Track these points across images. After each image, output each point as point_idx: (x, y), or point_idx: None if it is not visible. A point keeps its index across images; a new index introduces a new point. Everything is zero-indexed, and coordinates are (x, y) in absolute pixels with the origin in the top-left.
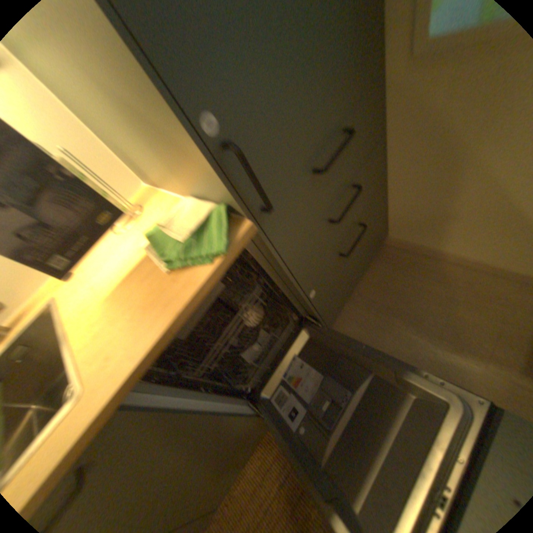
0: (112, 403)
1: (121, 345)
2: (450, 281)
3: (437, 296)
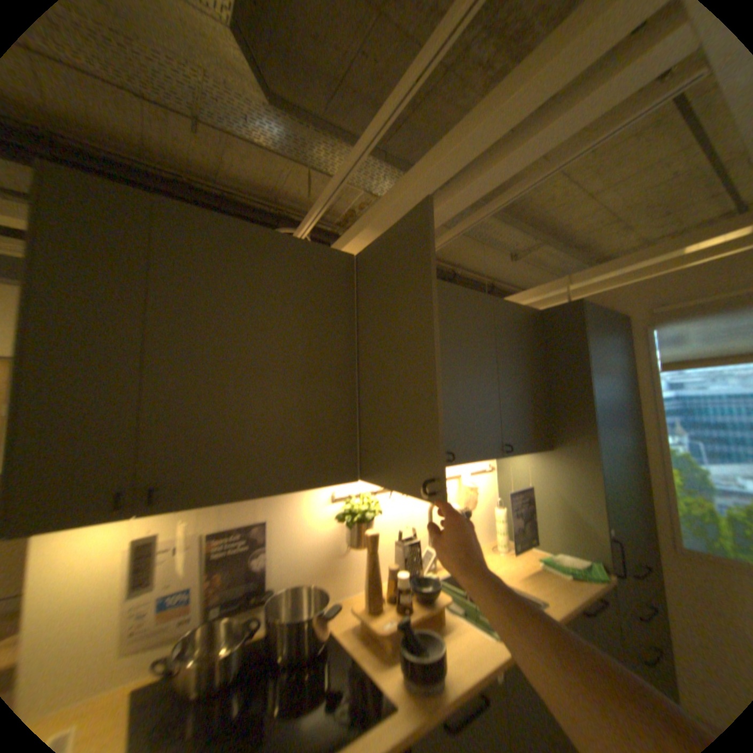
0: (575, 613)
1: (564, 596)
2: None
3: None
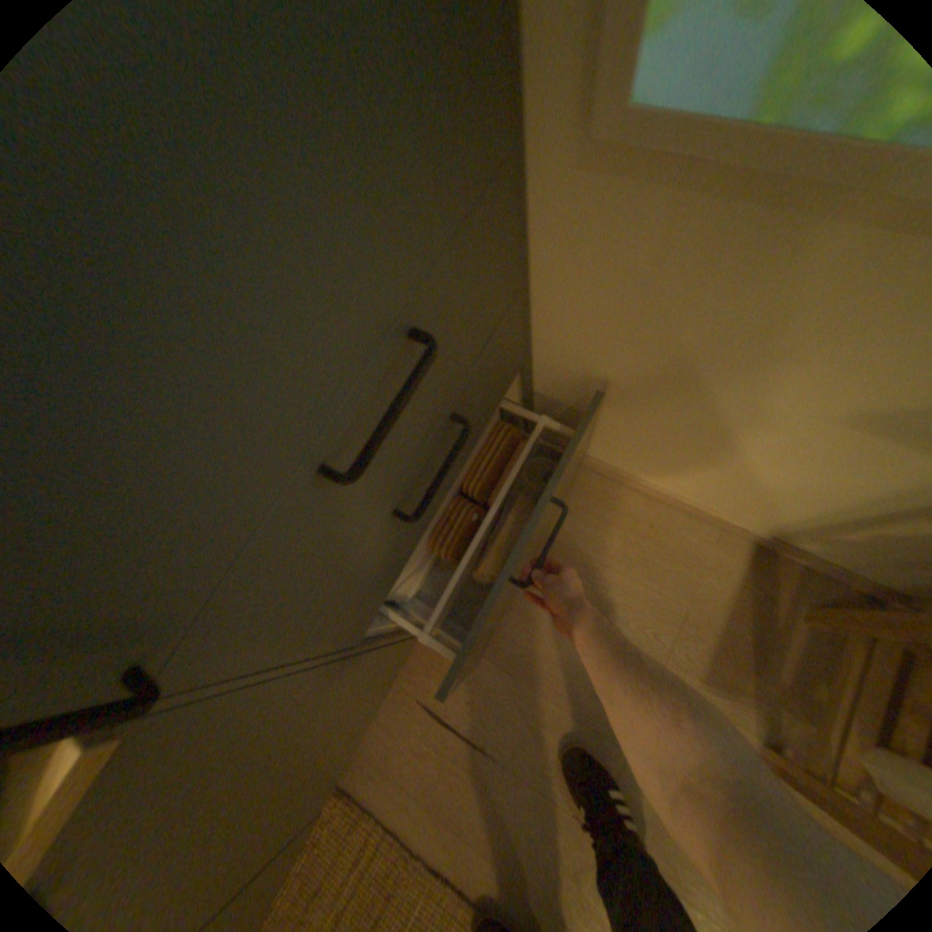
0: None
1: None
2: (626, 524)
3: (604, 551)
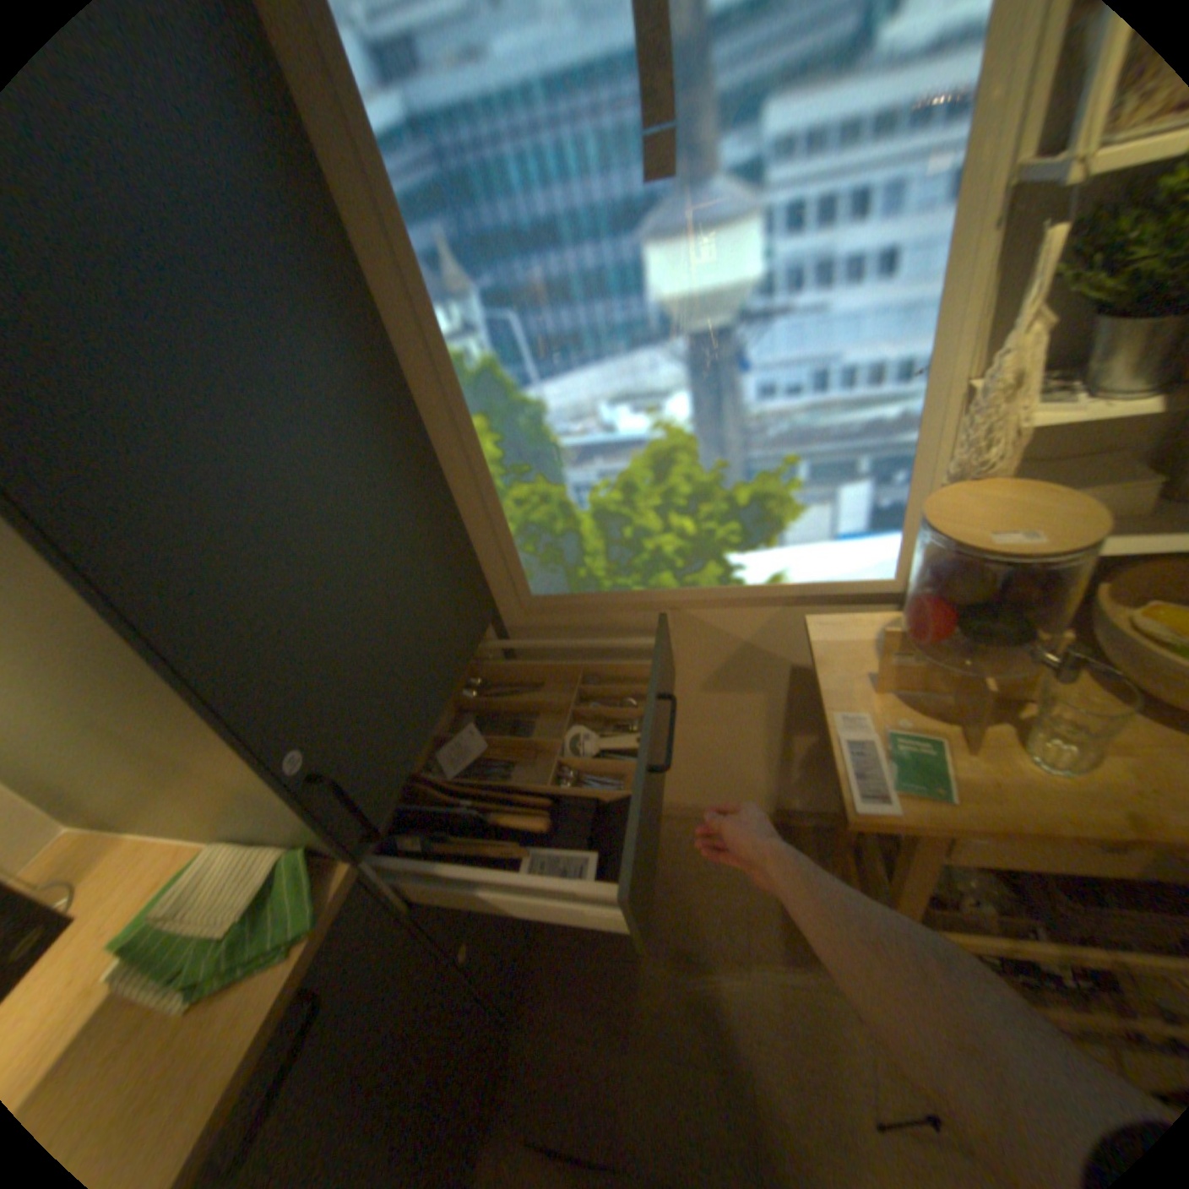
0: None
1: None
2: (672, 848)
3: (662, 880)
